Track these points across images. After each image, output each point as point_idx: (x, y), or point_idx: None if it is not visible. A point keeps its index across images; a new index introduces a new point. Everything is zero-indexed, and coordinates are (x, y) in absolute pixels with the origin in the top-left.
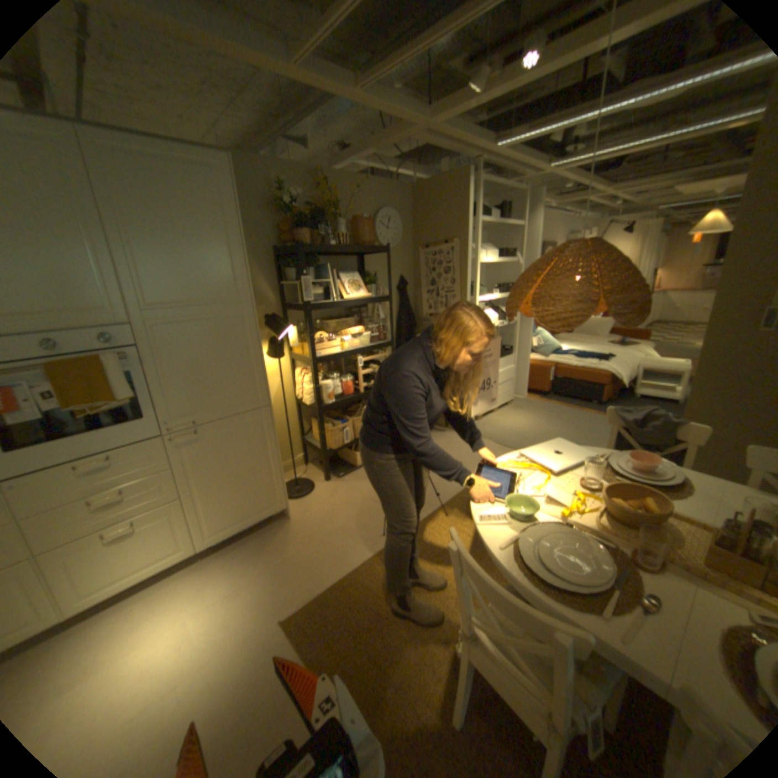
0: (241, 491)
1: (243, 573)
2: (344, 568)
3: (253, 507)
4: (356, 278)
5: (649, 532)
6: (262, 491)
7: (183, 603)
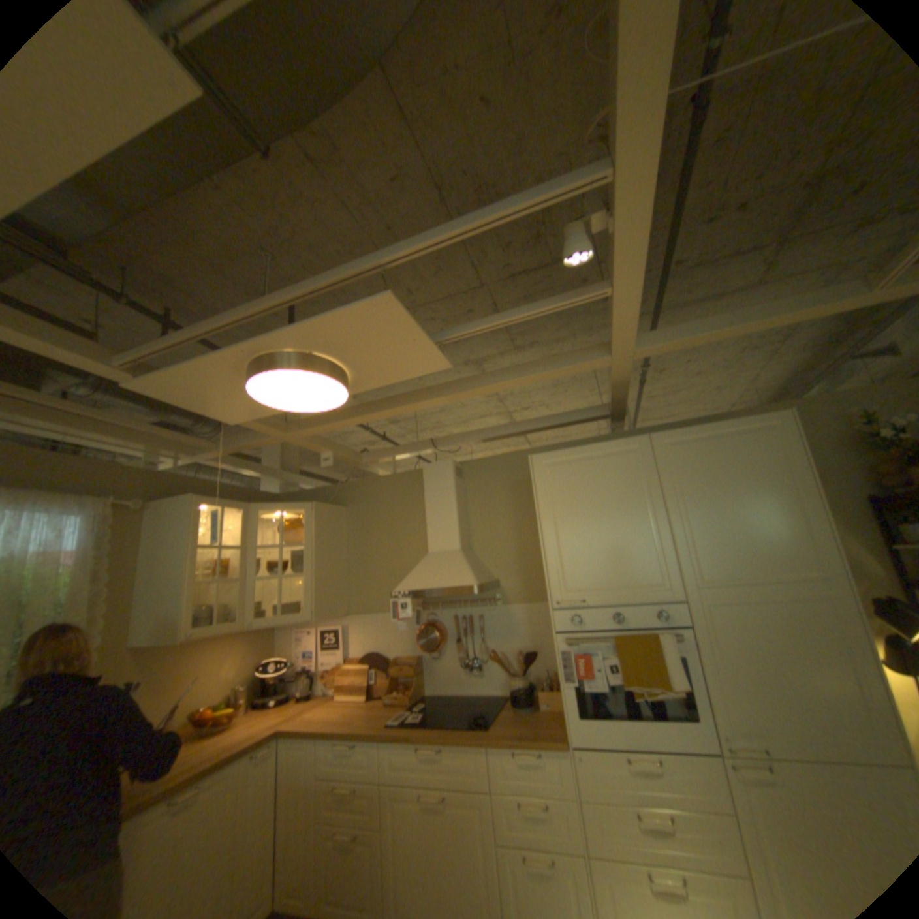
0: None
1: None
2: None
3: None
4: None
5: None
6: None
7: None
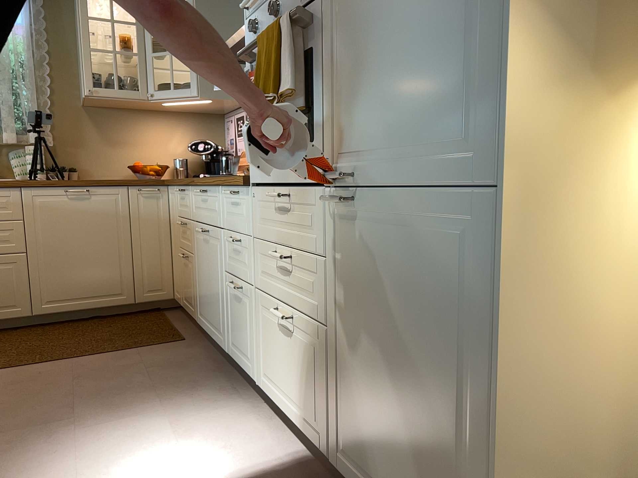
0: (404, 427)
1: None
2: None
3: None
4: None
5: None
6: None
7: None
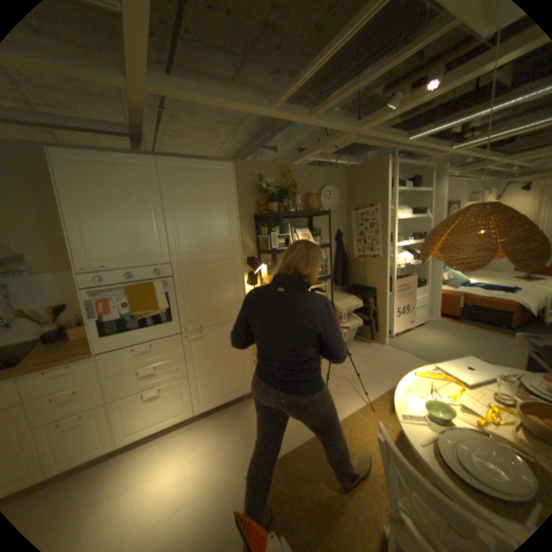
0: (225, 376)
1: (222, 435)
2: (293, 443)
3: (232, 388)
4: (307, 232)
5: None
6: (238, 376)
7: (183, 451)
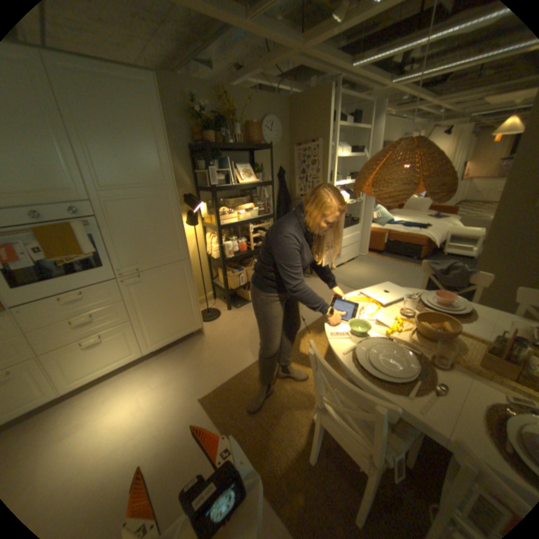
0: (171, 316)
1: (173, 369)
2: (240, 366)
3: (179, 327)
4: (248, 168)
5: (444, 344)
6: (185, 316)
7: (135, 387)
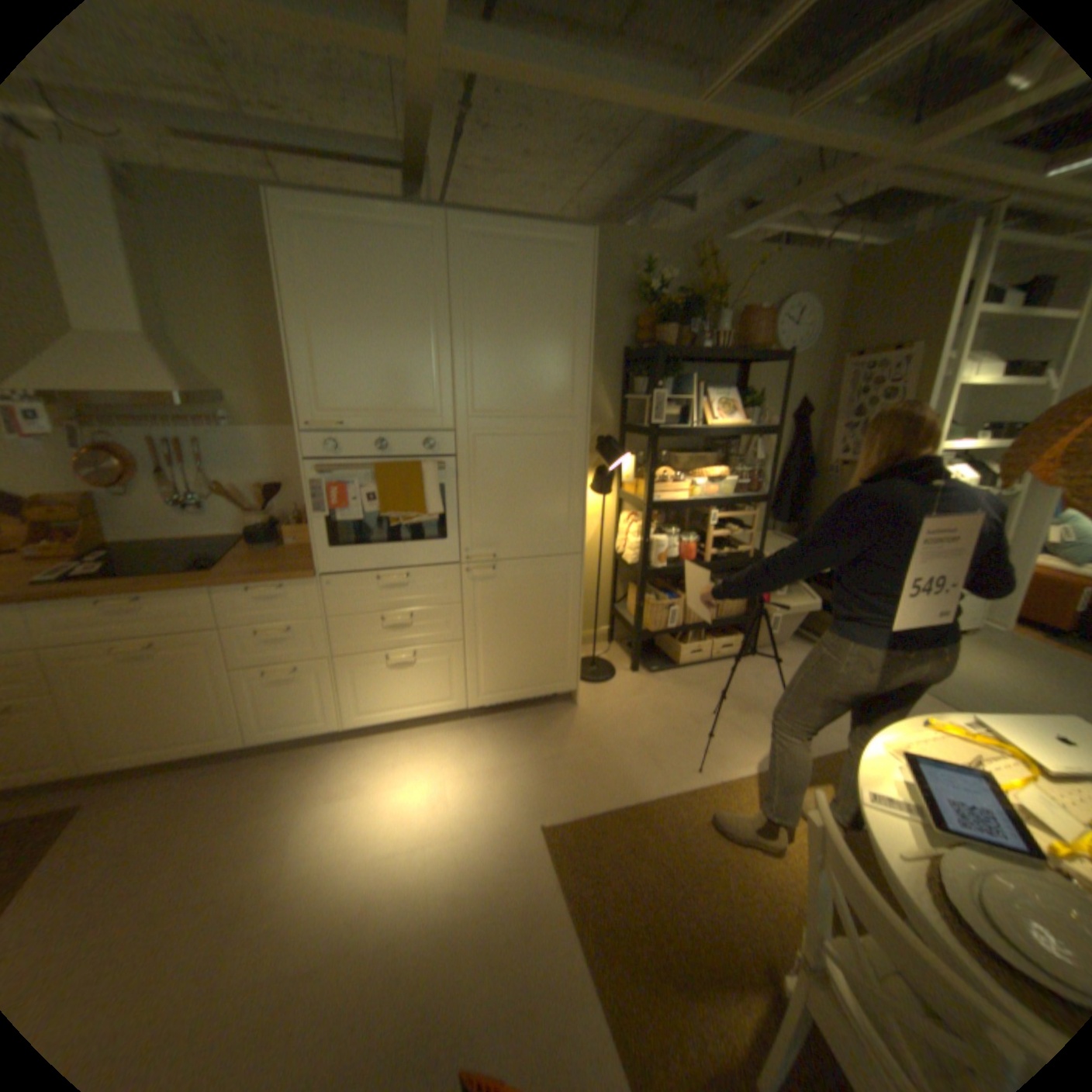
0: (527, 654)
1: (511, 752)
2: (635, 796)
3: (537, 677)
4: (731, 398)
5: None
6: (551, 660)
7: (444, 762)
